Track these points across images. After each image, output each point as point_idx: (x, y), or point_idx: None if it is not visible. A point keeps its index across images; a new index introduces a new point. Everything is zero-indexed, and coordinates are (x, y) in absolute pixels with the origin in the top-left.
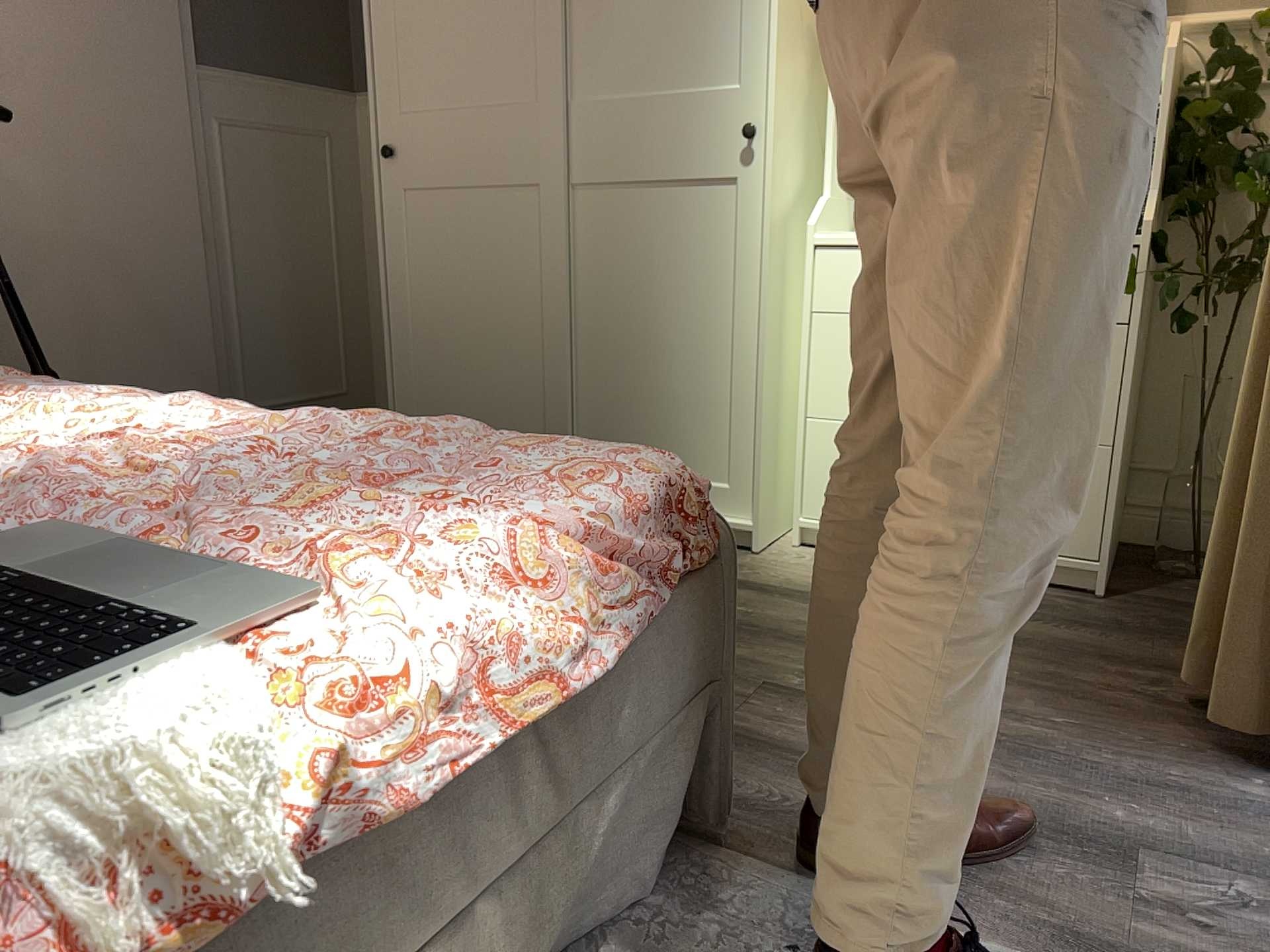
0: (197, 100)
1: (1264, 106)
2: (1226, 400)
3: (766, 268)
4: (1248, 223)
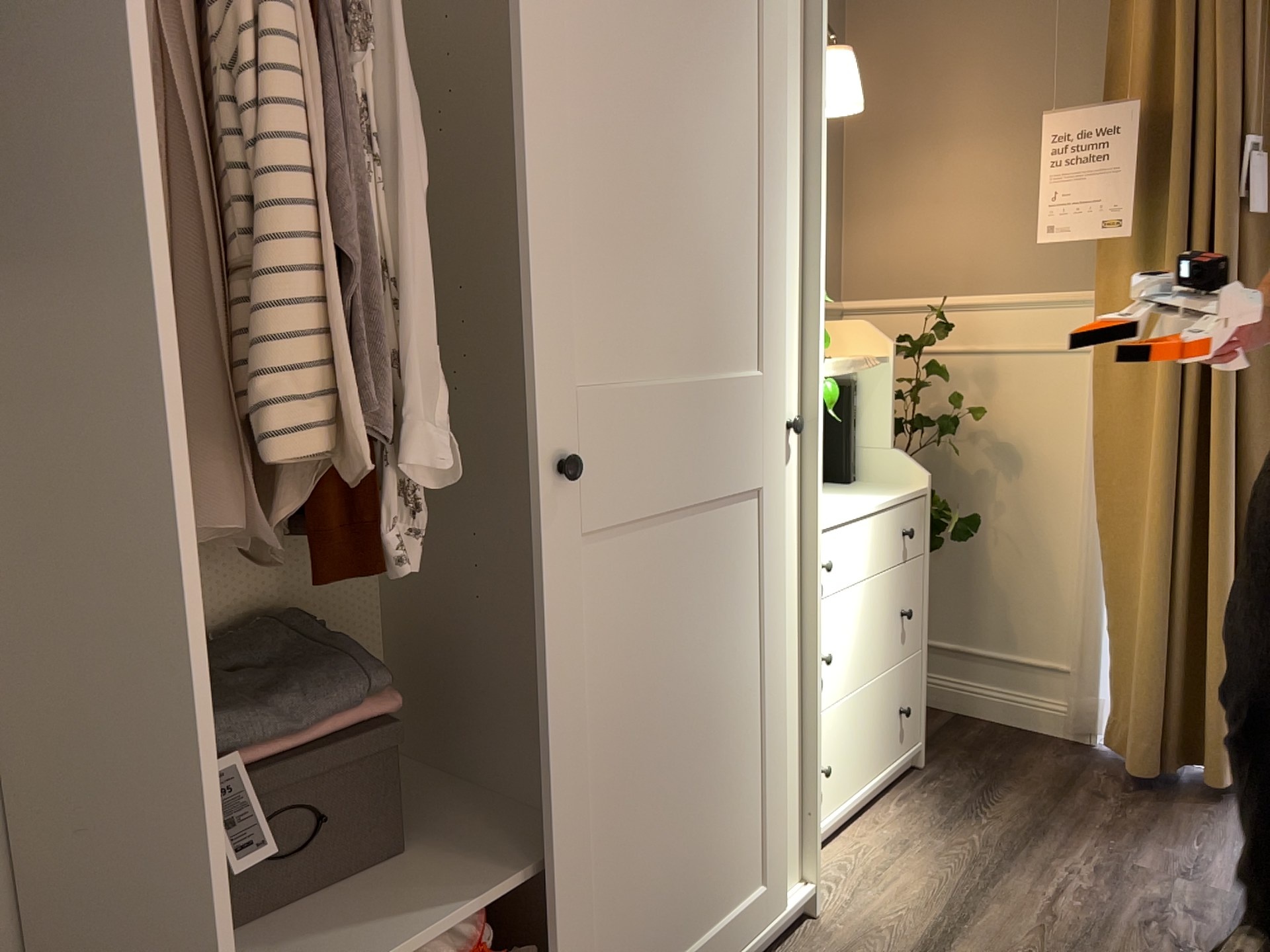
0: None
1: None
2: None
3: (806, 572)
4: None
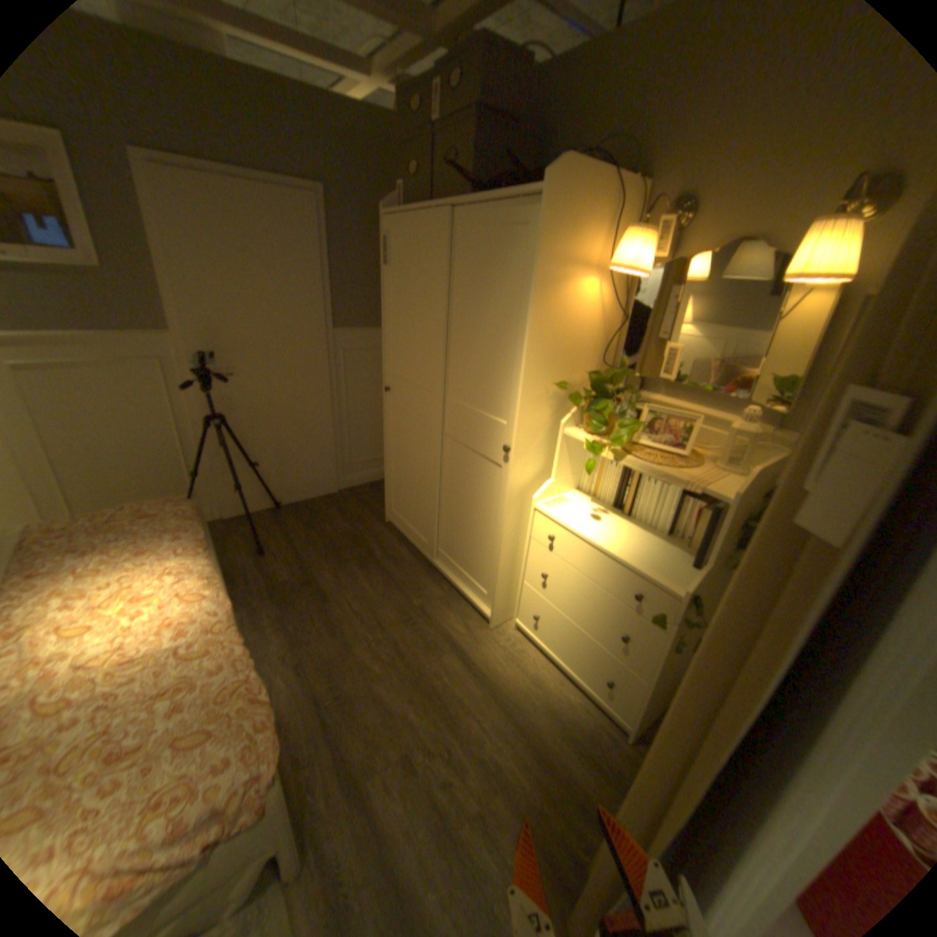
0: (331, 344)
1: None
2: None
3: (506, 515)
4: None
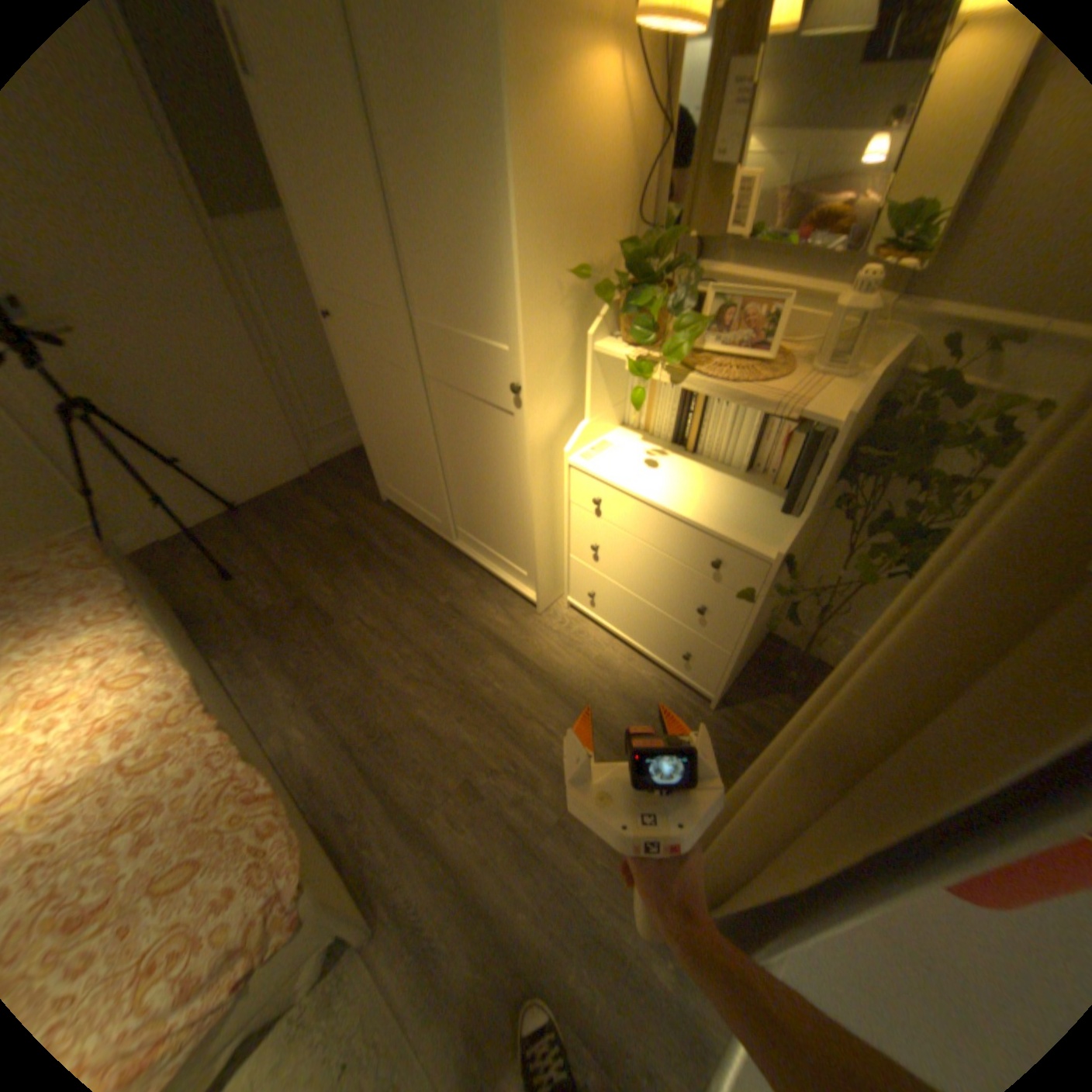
0: (216, 249)
1: (964, 423)
2: (857, 595)
3: (532, 482)
4: (921, 492)
